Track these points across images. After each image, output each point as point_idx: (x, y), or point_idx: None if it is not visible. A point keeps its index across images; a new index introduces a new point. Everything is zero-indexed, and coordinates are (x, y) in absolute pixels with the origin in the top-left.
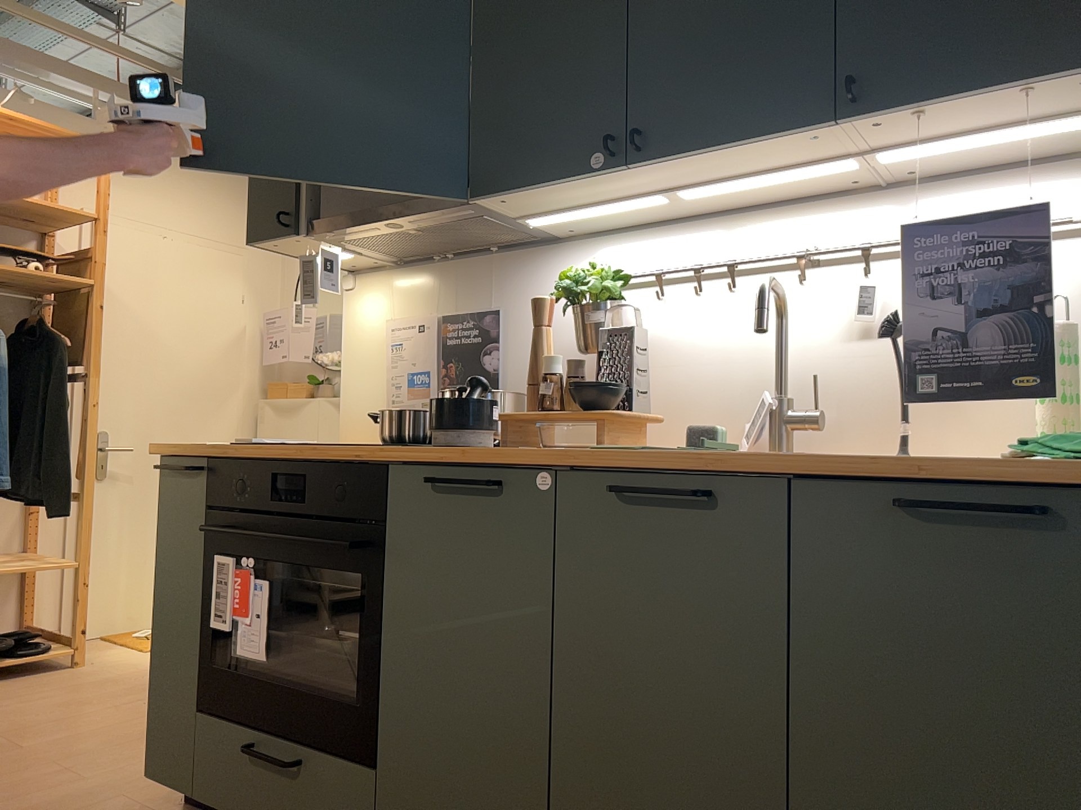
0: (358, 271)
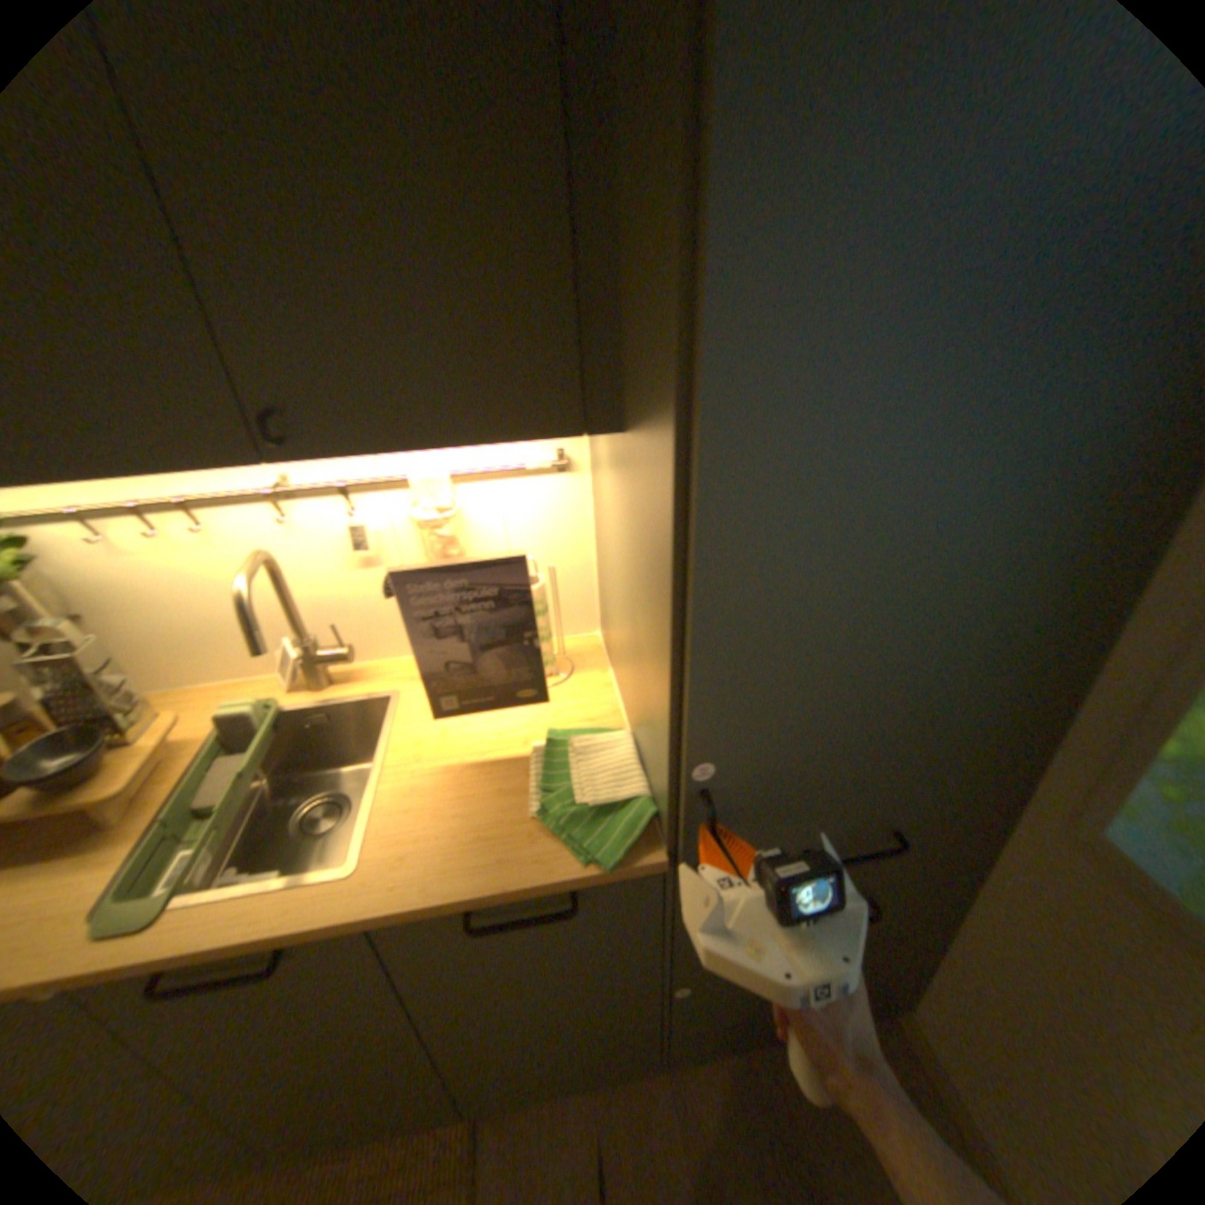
0: None
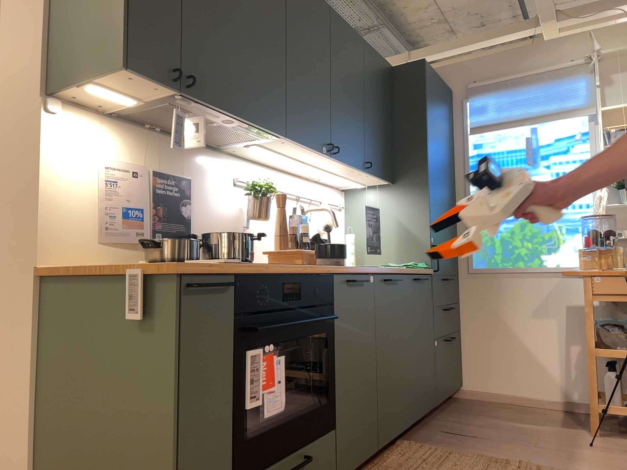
0: (60, 99)
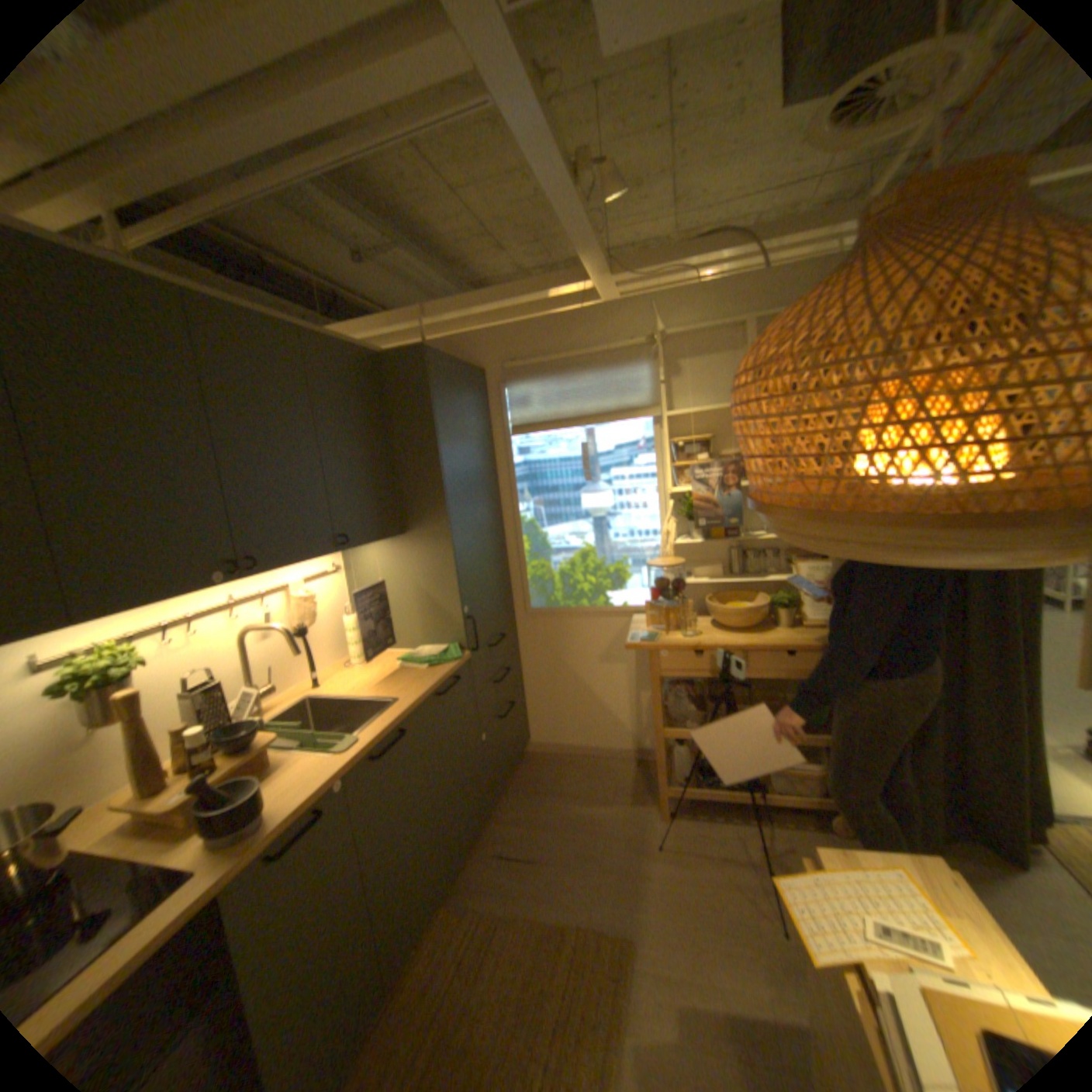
0: None
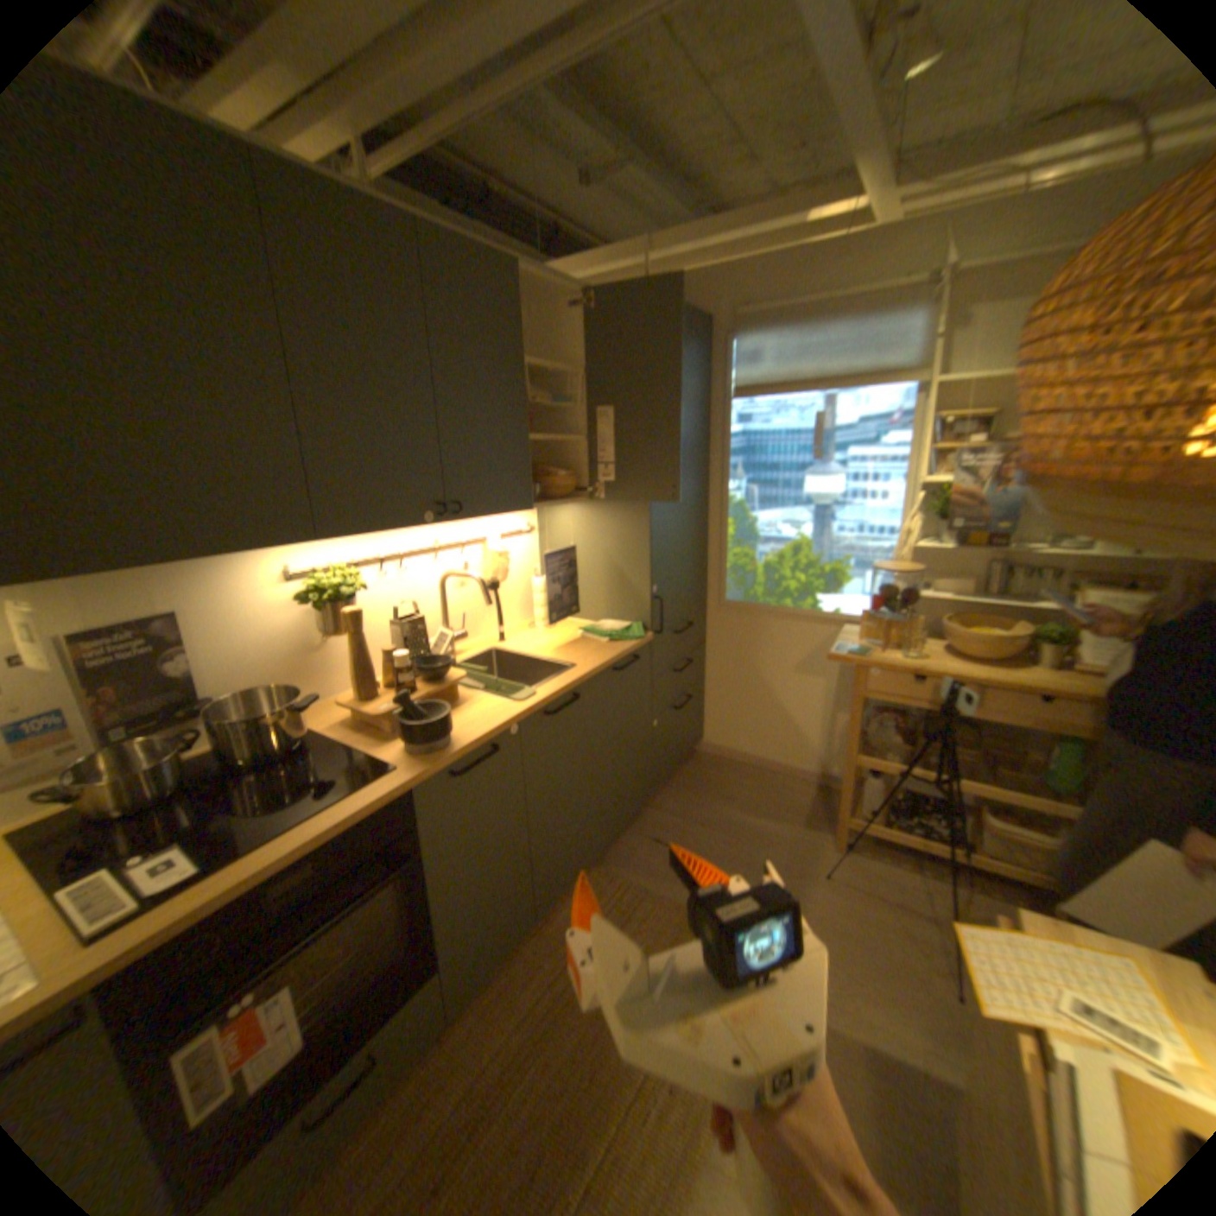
0: None
